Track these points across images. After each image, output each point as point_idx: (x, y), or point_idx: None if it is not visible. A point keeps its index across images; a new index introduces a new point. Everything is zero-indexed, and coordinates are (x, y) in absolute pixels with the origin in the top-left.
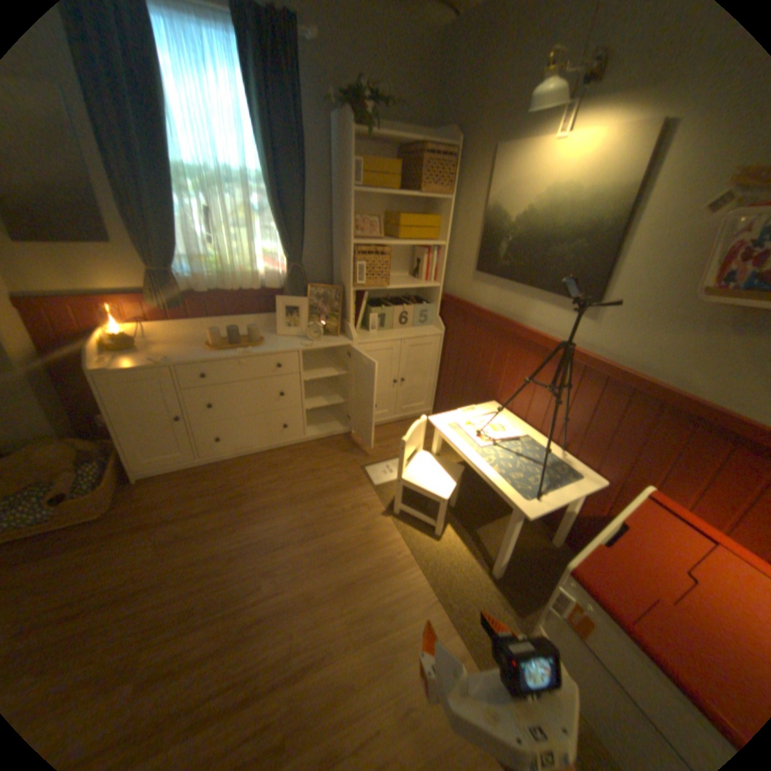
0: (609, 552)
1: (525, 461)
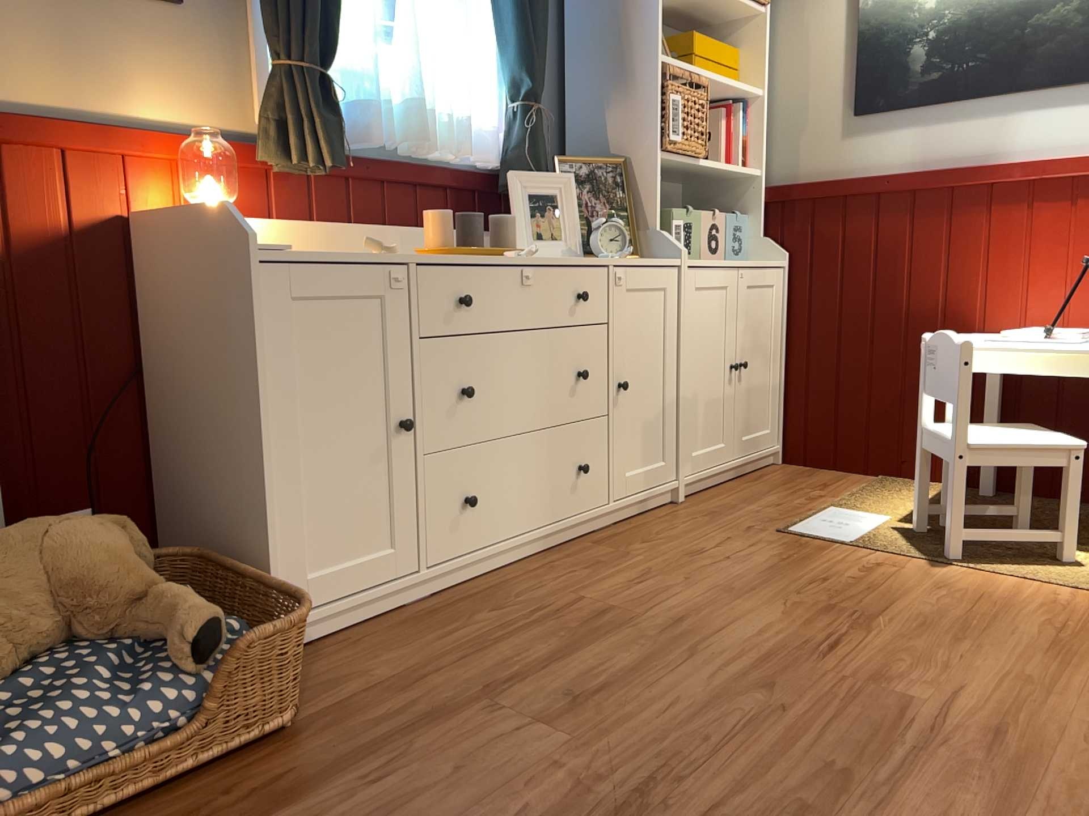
0: None
1: None
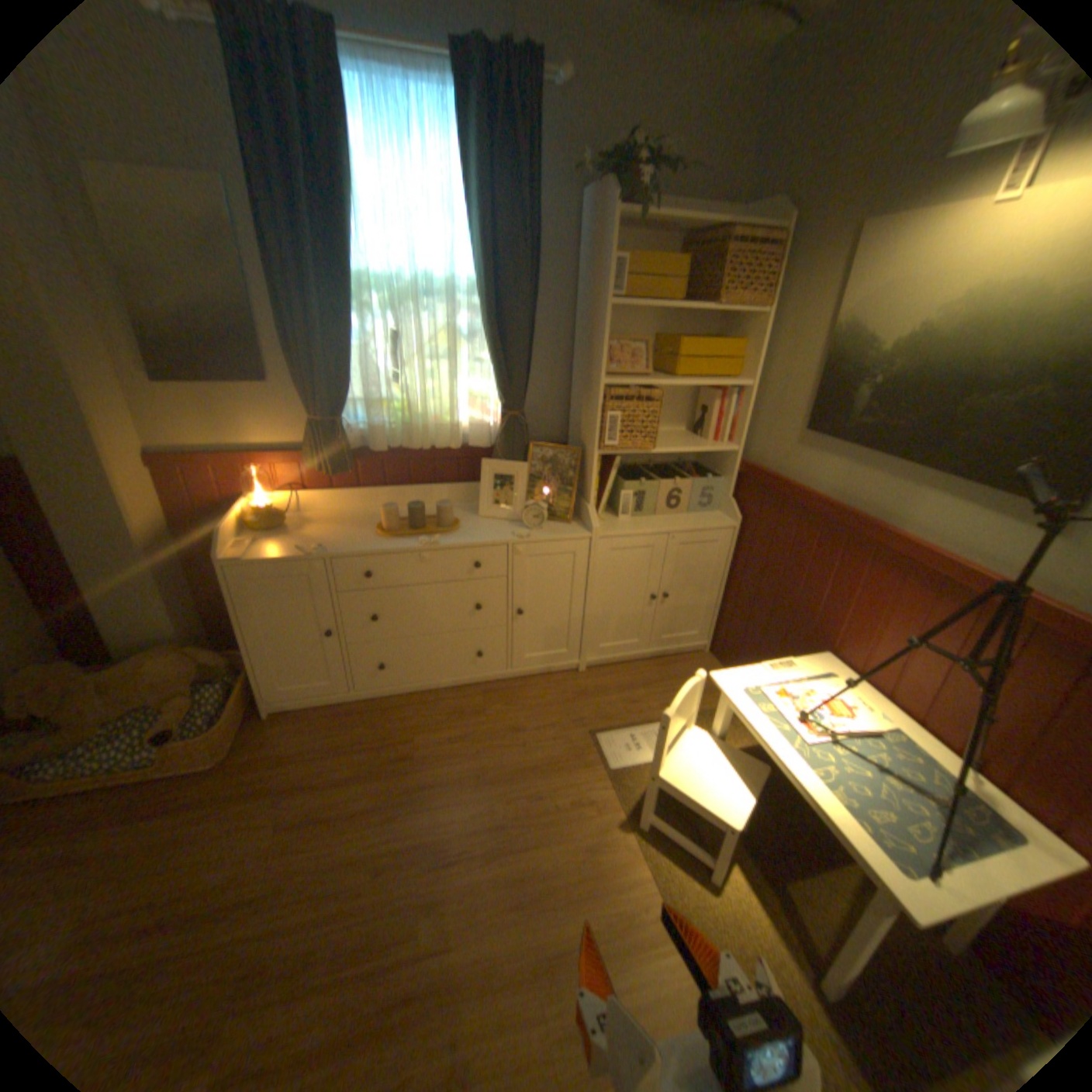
0: None
1: (899, 786)
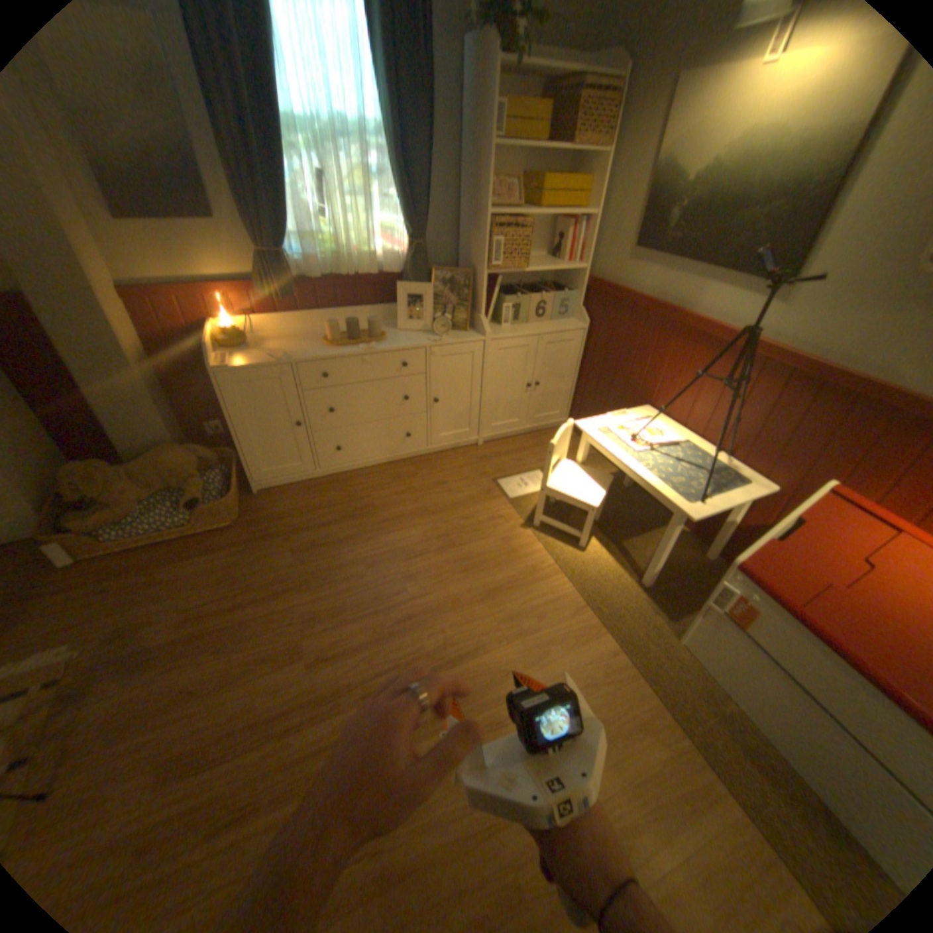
0: (780, 544)
1: (686, 466)
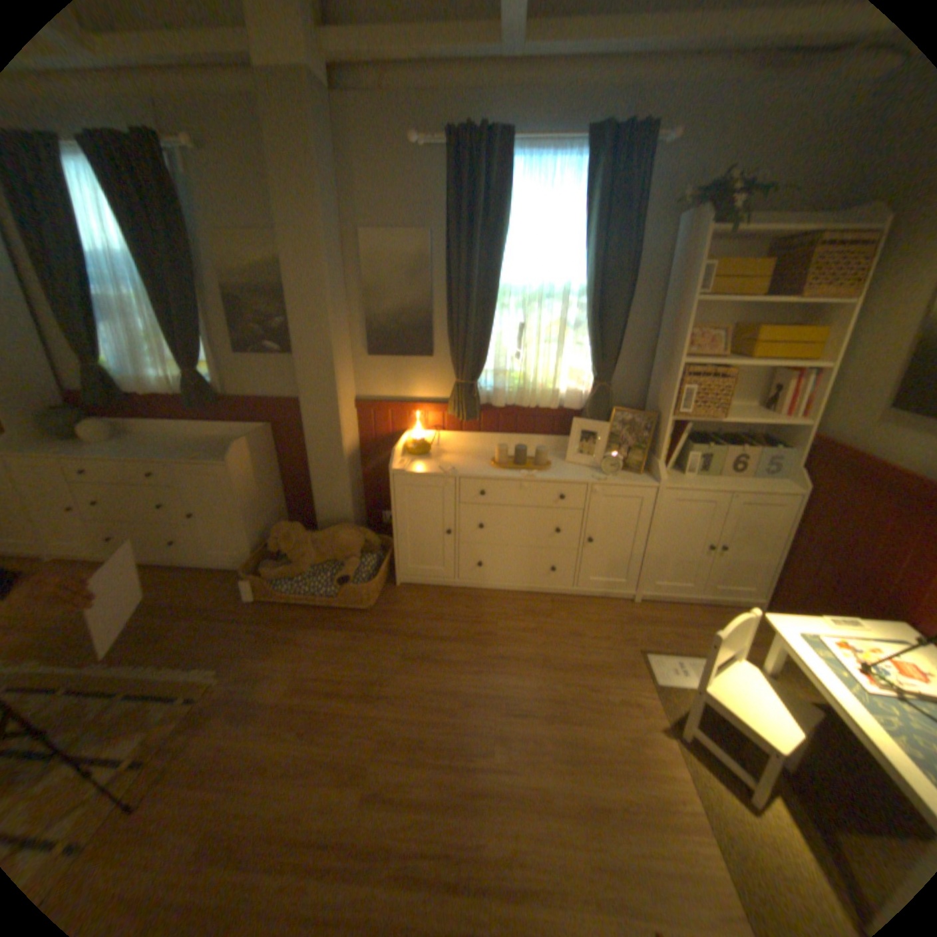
0: None
1: None
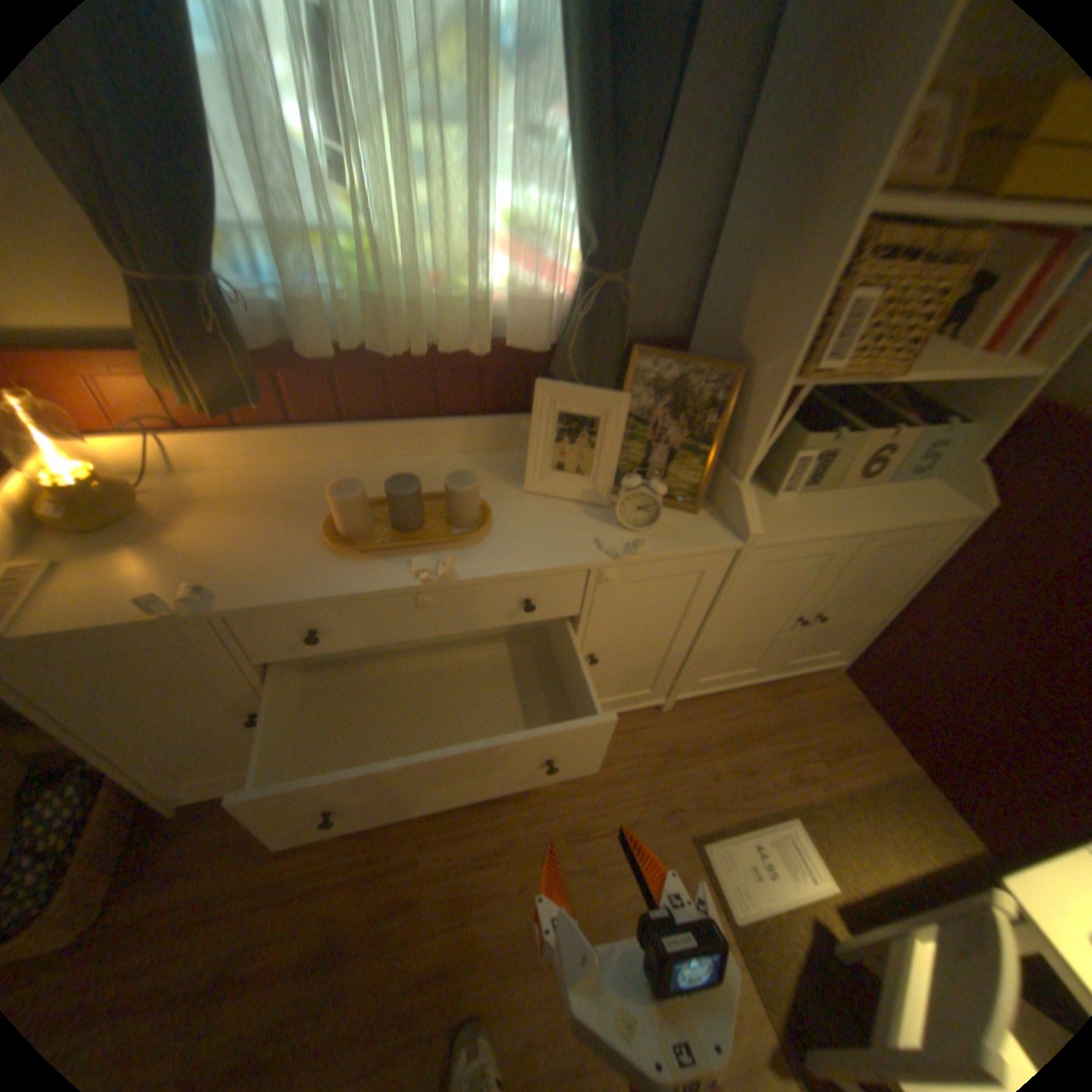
0: None
1: None
